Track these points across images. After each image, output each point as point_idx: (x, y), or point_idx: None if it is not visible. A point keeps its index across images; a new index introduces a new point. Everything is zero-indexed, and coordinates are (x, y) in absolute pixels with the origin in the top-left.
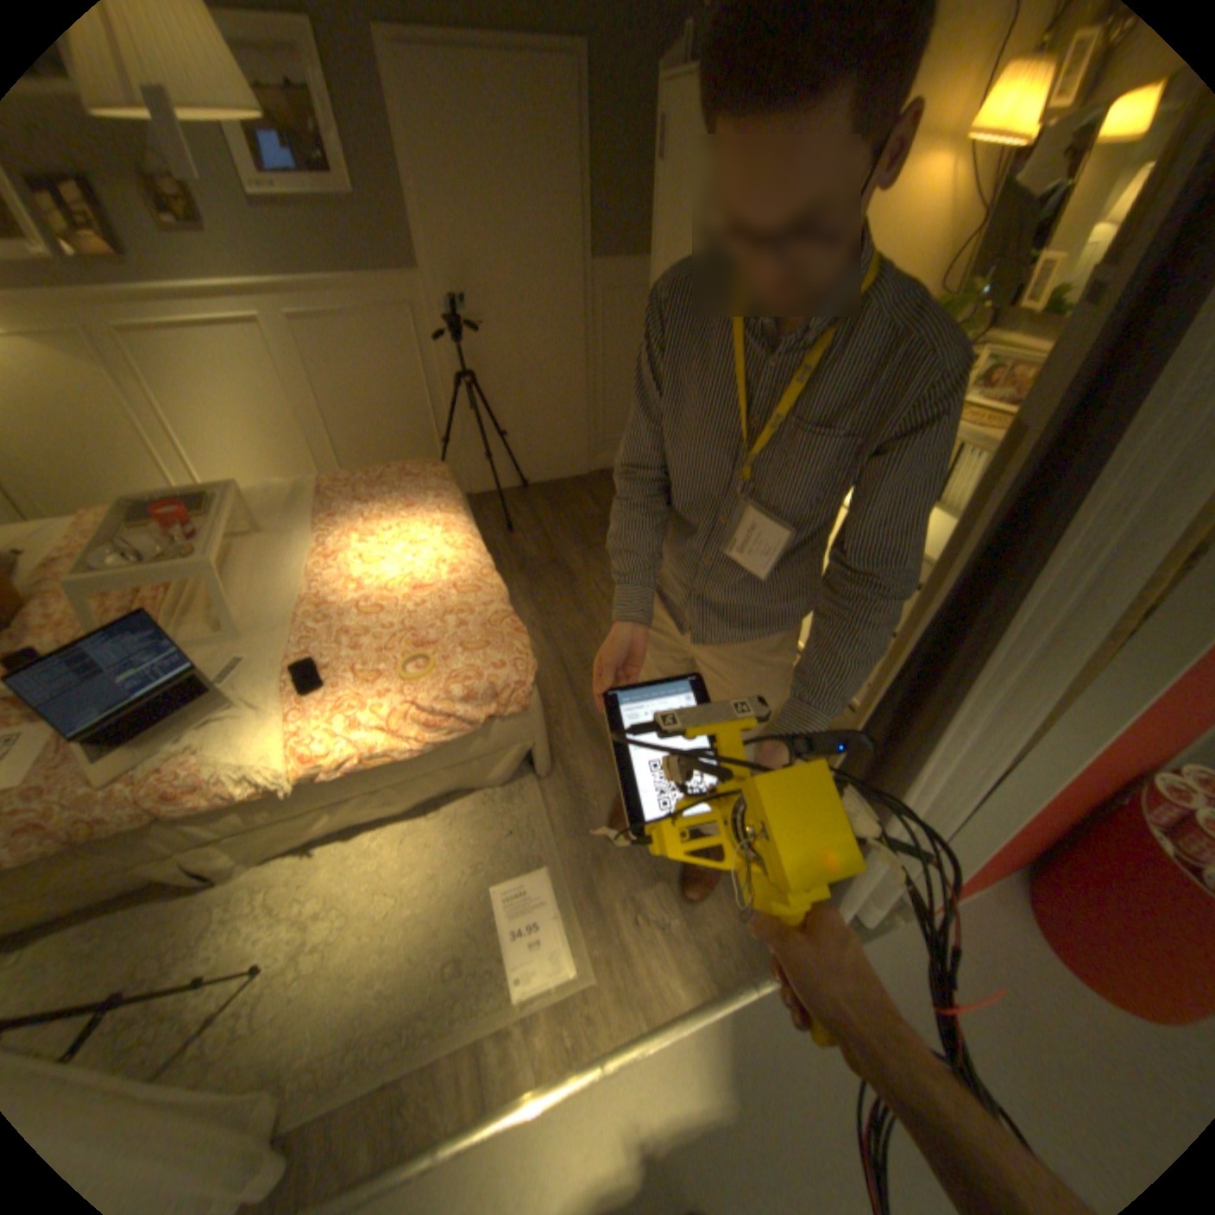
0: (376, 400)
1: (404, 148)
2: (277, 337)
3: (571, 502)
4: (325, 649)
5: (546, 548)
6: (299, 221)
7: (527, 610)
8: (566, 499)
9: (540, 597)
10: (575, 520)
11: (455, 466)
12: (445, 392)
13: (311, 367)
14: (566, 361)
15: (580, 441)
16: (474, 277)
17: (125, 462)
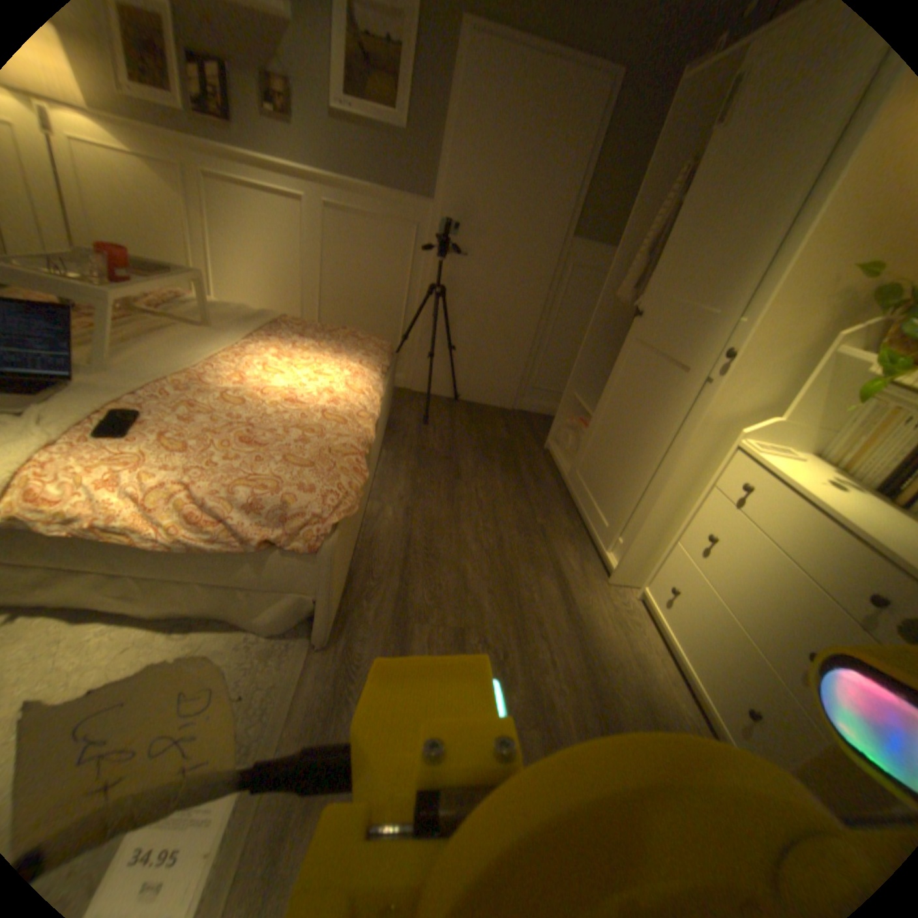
0: (364, 288)
1: (456, 106)
2: (310, 215)
3: (486, 422)
4: (157, 409)
5: (446, 445)
6: (359, 137)
7: (402, 484)
8: (484, 419)
9: (419, 478)
10: (483, 435)
11: (405, 362)
12: (419, 301)
13: (326, 246)
14: (524, 310)
15: (513, 379)
16: (474, 219)
17: None
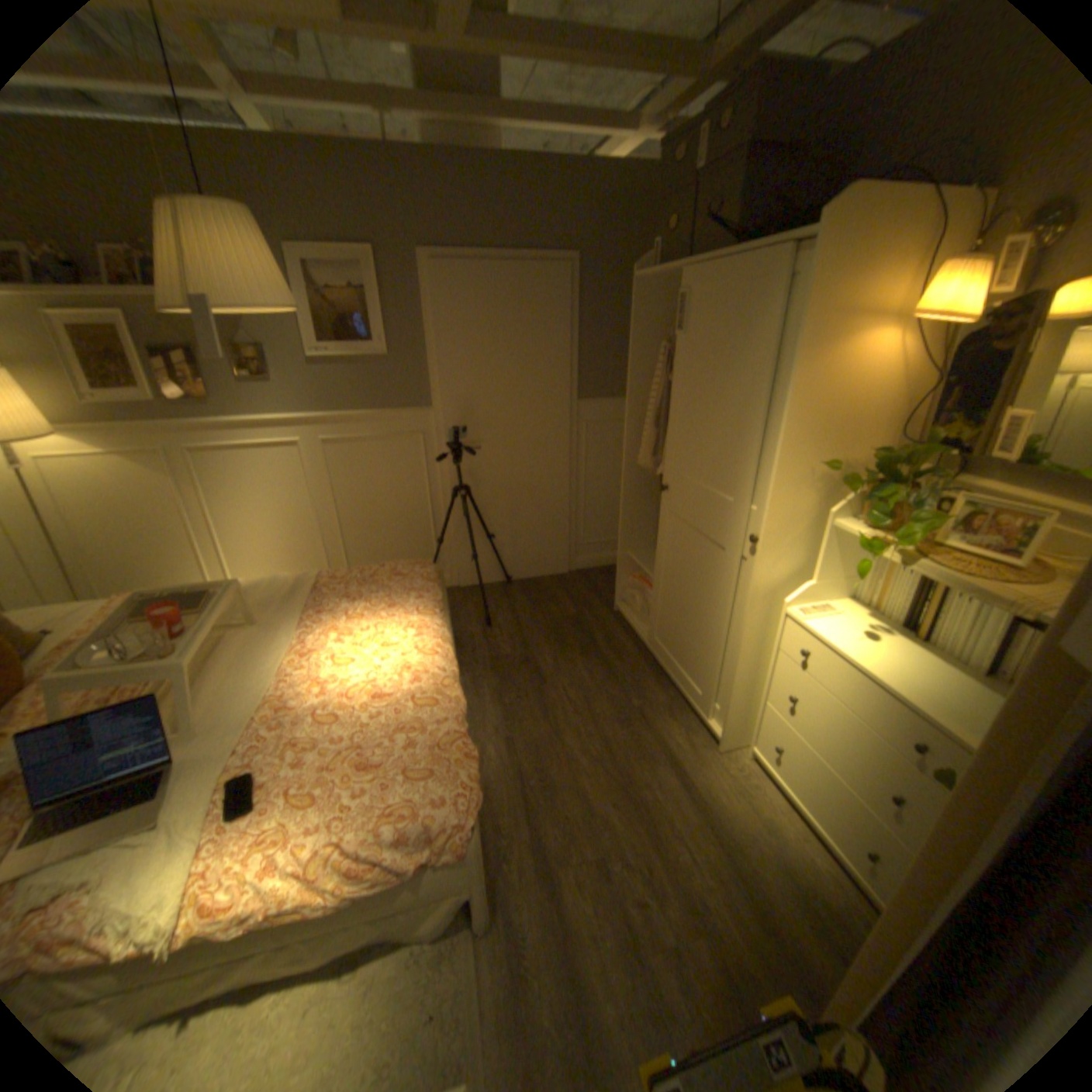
0: (385, 506)
1: (431, 324)
2: (311, 456)
3: (549, 599)
4: (267, 765)
5: (519, 646)
6: (343, 374)
7: (492, 713)
8: (545, 596)
9: (507, 698)
10: (551, 618)
11: (447, 562)
12: (445, 501)
13: (335, 479)
14: (552, 478)
15: (561, 544)
16: (478, 414)
17: (169, 550)
